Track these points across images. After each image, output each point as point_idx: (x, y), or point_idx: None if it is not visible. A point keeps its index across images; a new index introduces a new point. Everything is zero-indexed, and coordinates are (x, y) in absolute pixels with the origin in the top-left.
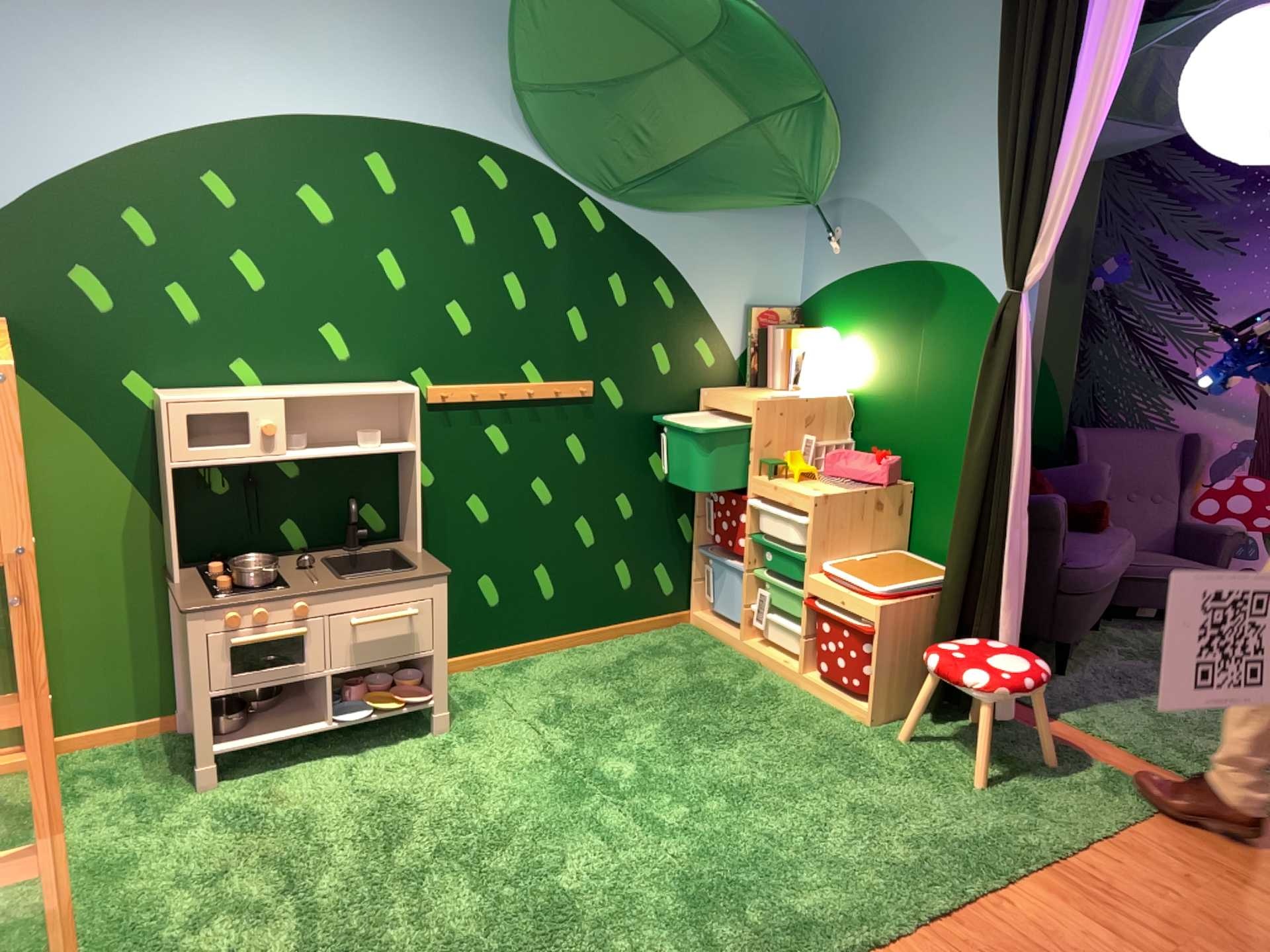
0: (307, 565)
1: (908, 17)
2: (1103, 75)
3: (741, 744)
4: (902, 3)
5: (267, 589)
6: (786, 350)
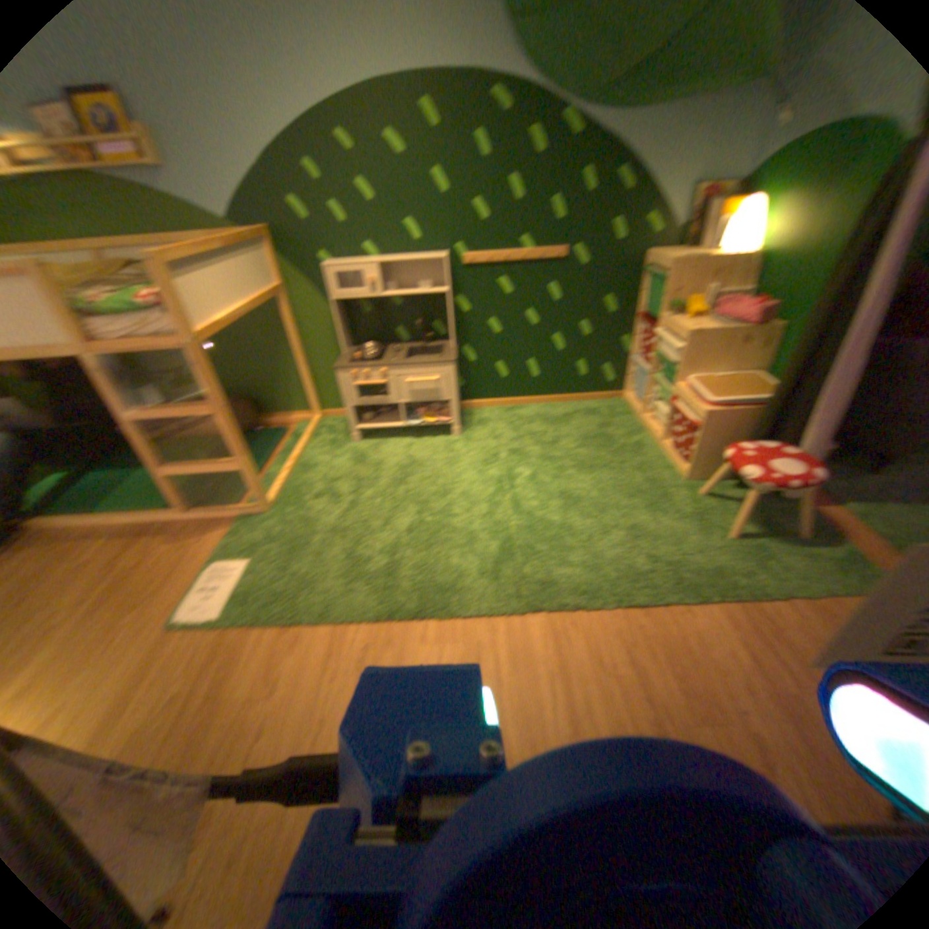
0: (391, 350)
1: None
2: None
3: (592, 476)
4: None
5: (365, 361)
6: (718, 214)
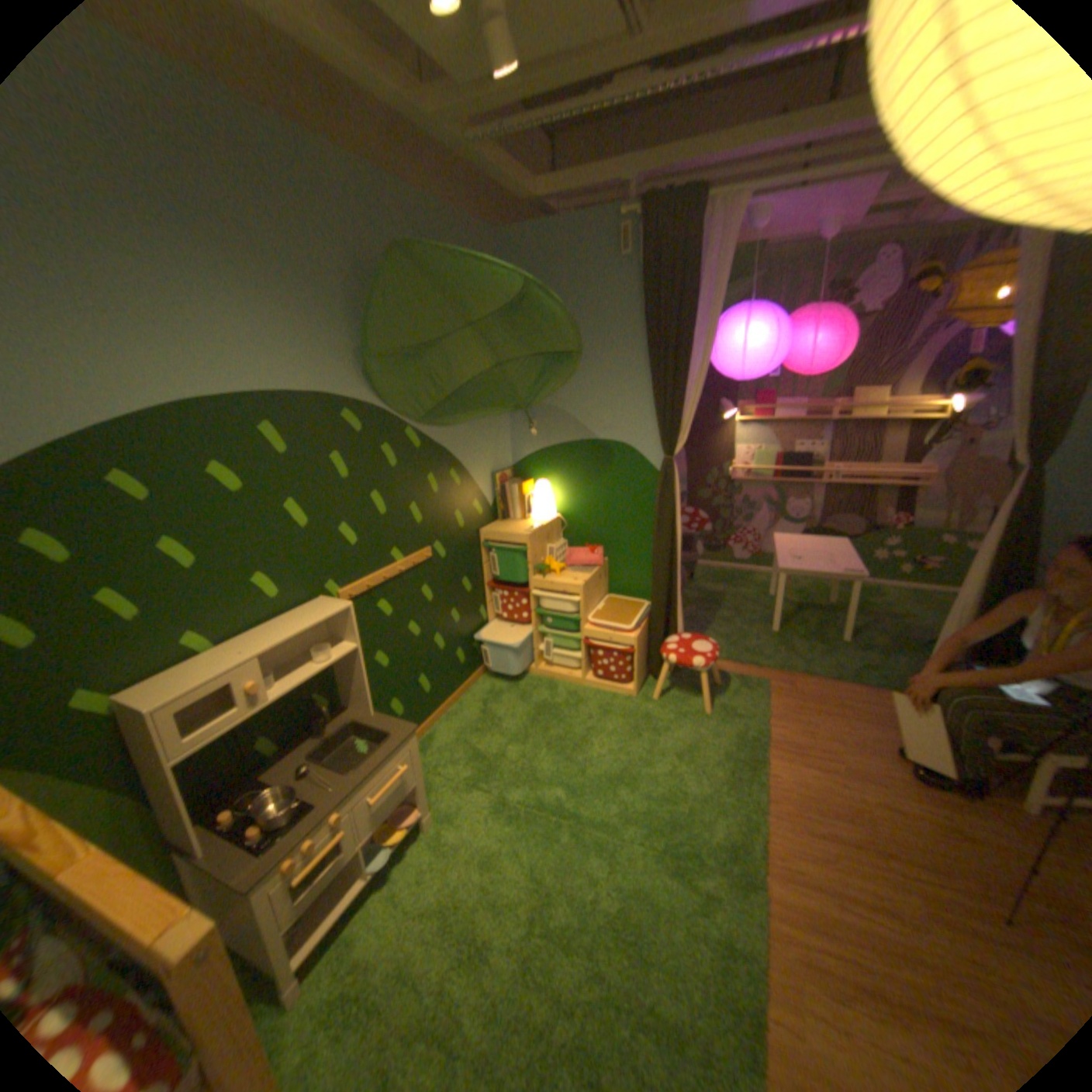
0: (298, 778)
1: (570, 292)
2: (714, 336)
3: (597, 745)
4: (564, 282)
5: (288, 826)
6: (521, 496)
